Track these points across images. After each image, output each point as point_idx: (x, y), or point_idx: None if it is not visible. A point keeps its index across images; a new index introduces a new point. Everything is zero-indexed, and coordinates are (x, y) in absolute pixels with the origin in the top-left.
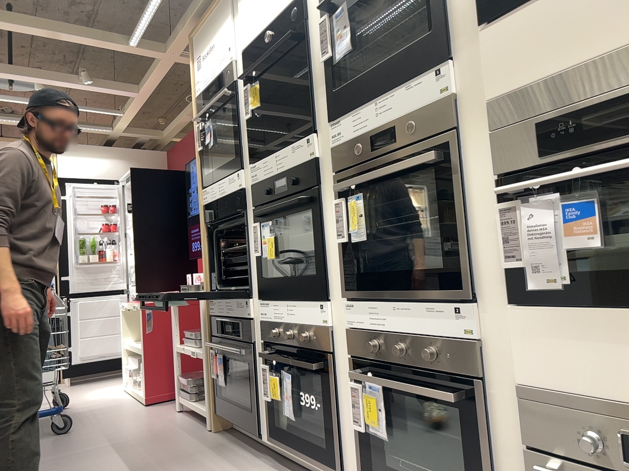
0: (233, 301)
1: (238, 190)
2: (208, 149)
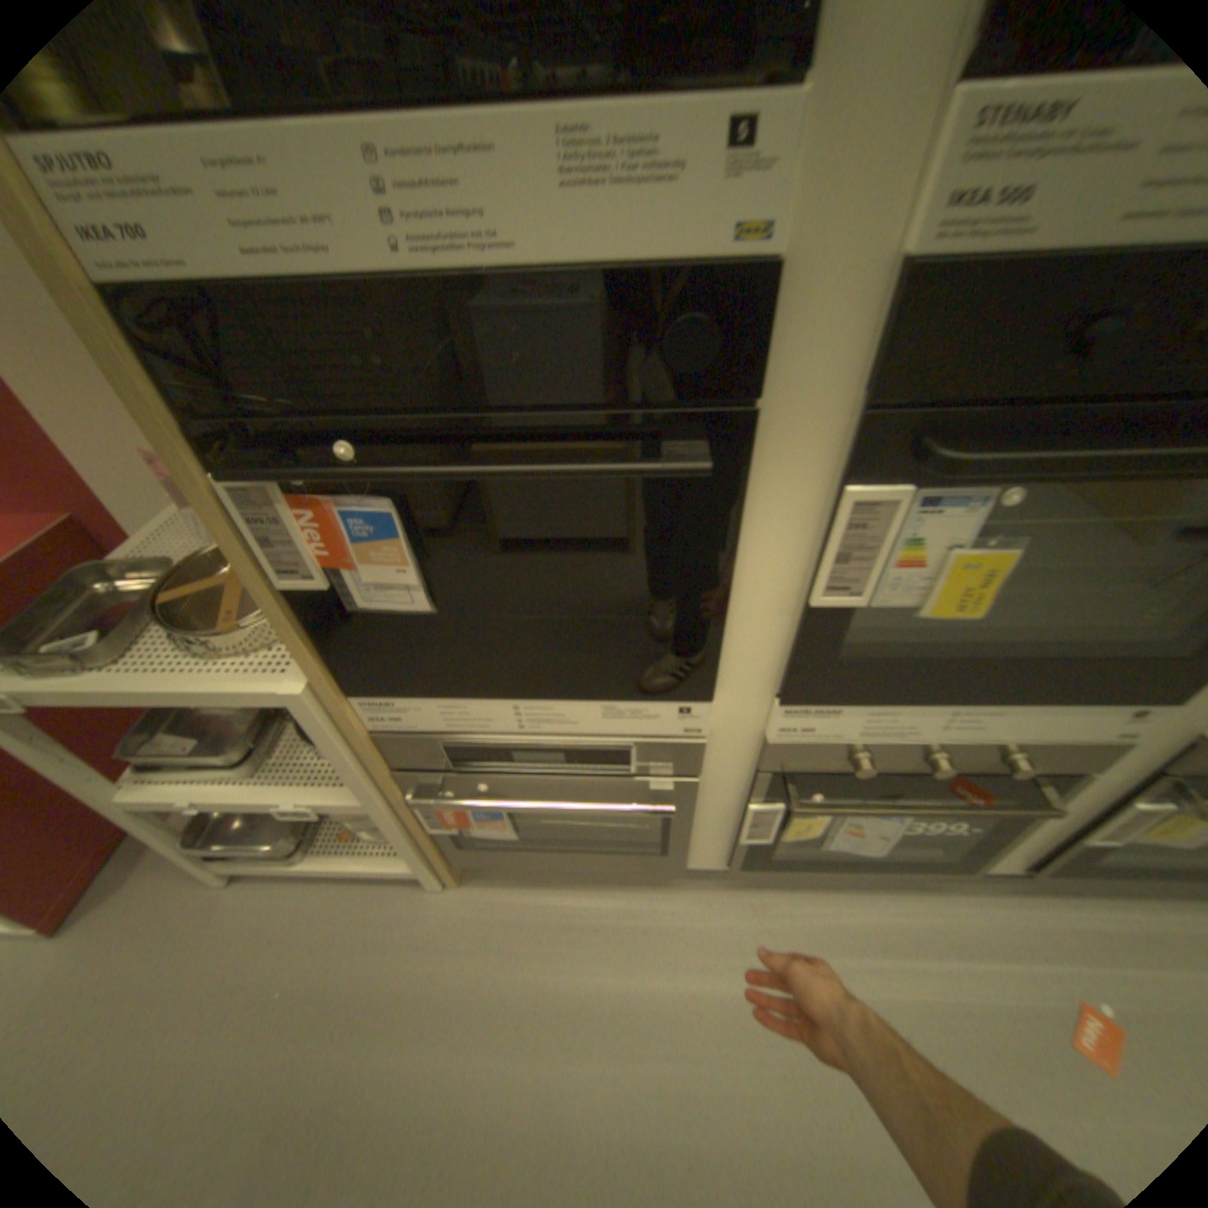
0: (576, 704)
1: (689, 252)
2: None
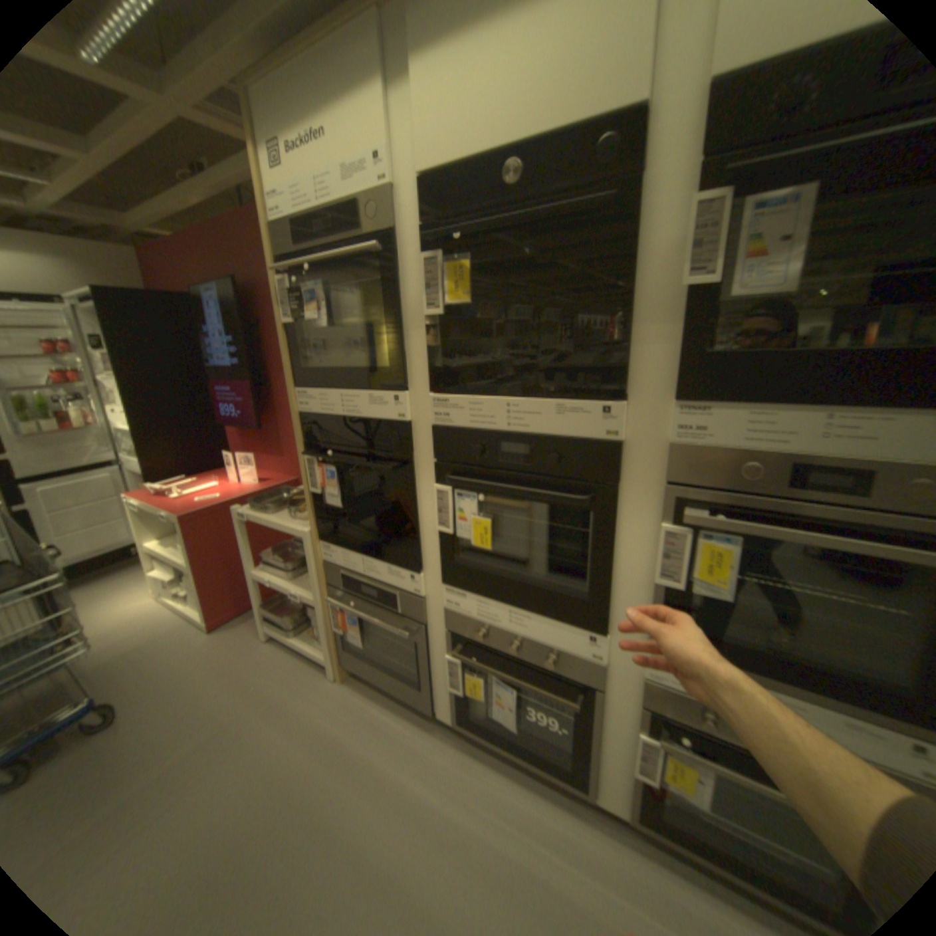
0: (379, 564)
1: (394, 420)
2: (301, 321)
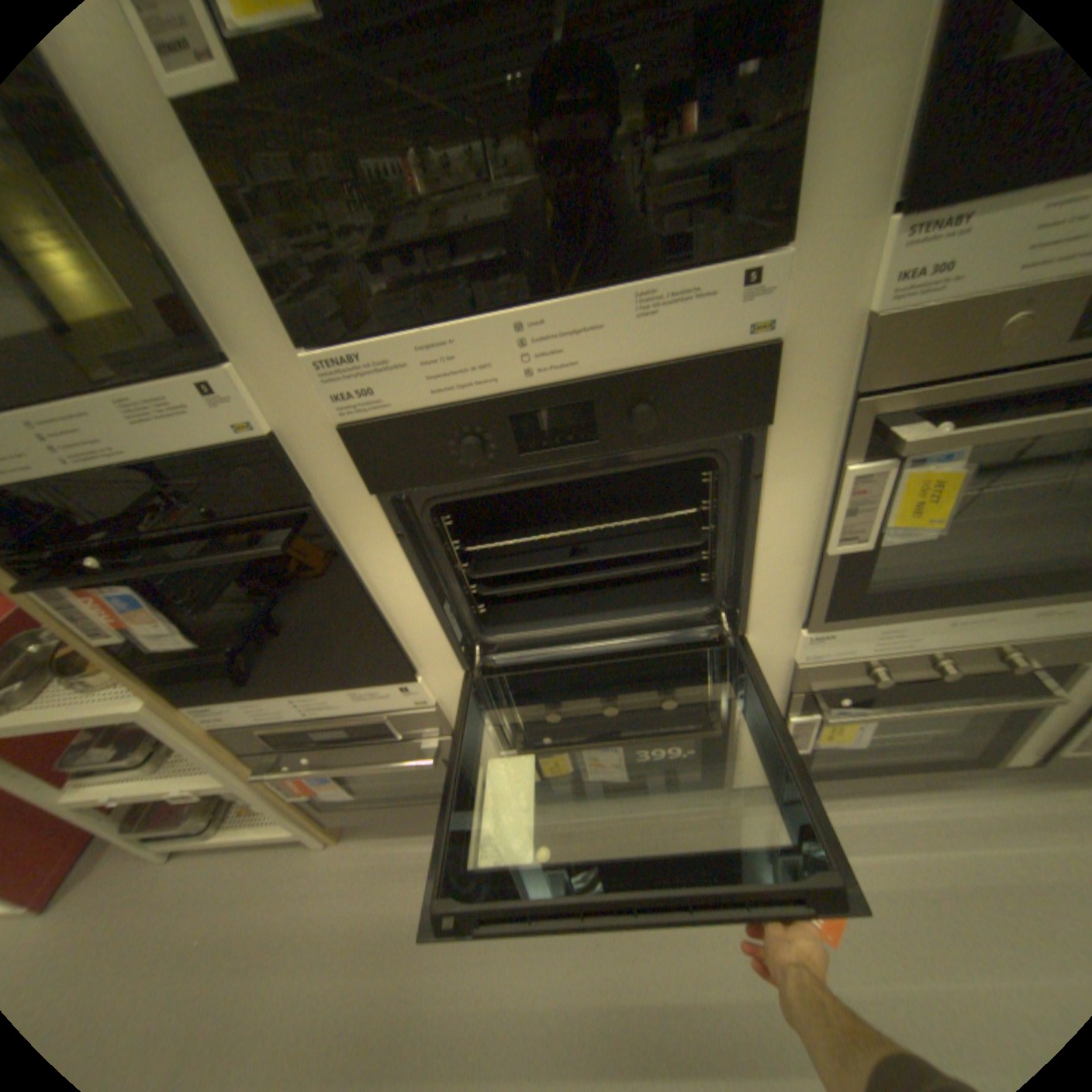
0: (327, 696)
1: (223, 441)
2: None
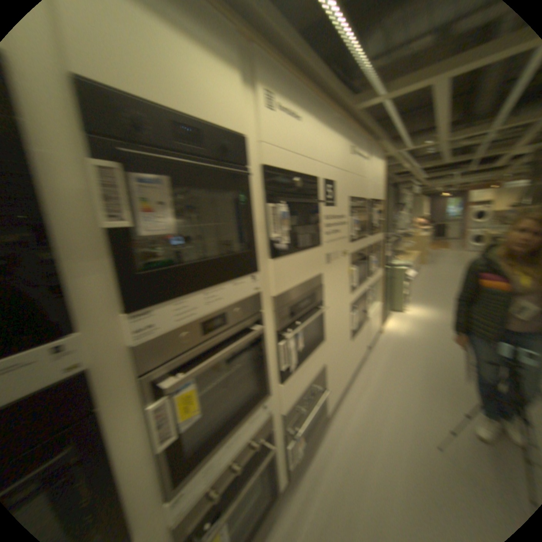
0: None
1: None
2: None
